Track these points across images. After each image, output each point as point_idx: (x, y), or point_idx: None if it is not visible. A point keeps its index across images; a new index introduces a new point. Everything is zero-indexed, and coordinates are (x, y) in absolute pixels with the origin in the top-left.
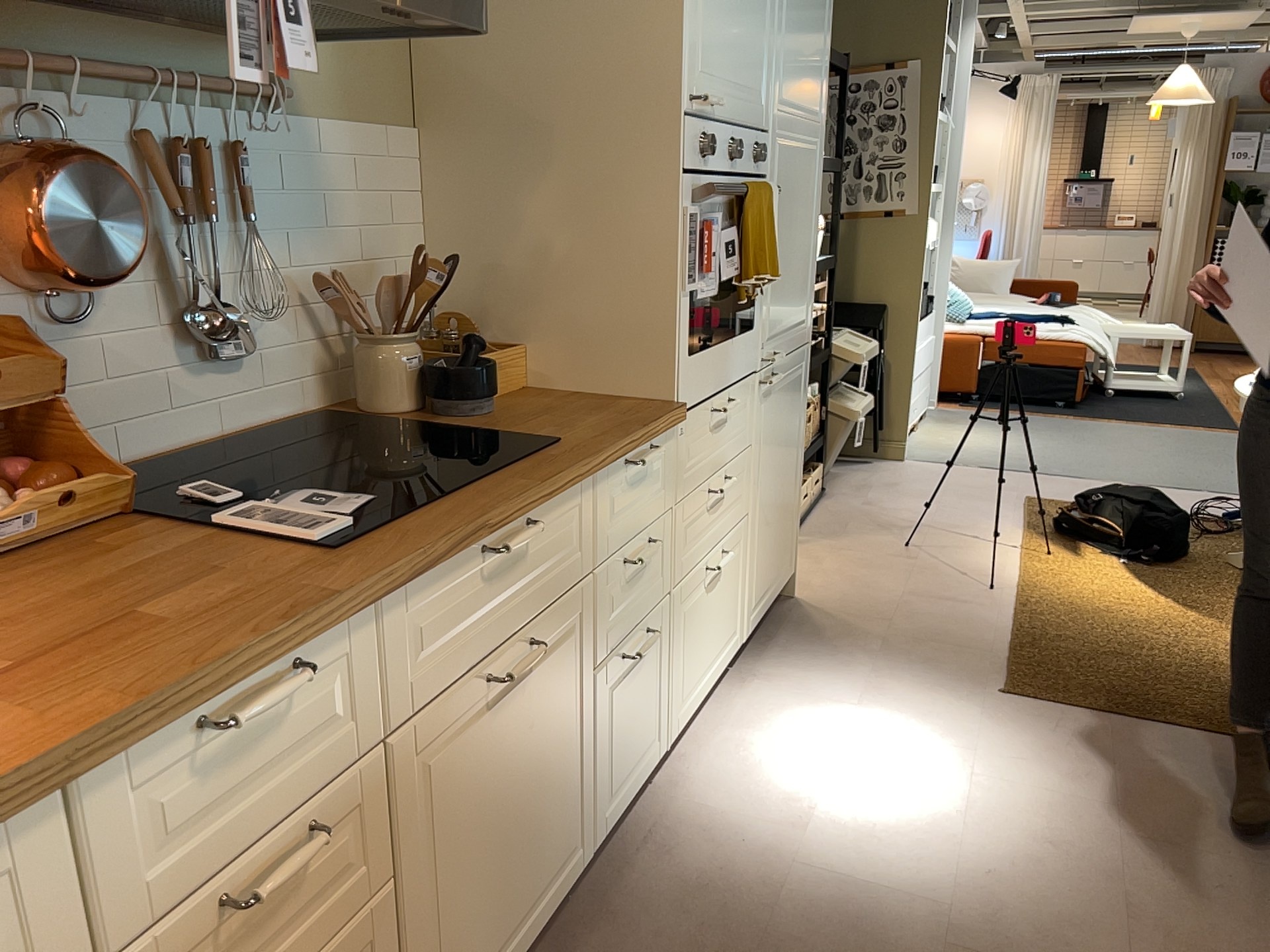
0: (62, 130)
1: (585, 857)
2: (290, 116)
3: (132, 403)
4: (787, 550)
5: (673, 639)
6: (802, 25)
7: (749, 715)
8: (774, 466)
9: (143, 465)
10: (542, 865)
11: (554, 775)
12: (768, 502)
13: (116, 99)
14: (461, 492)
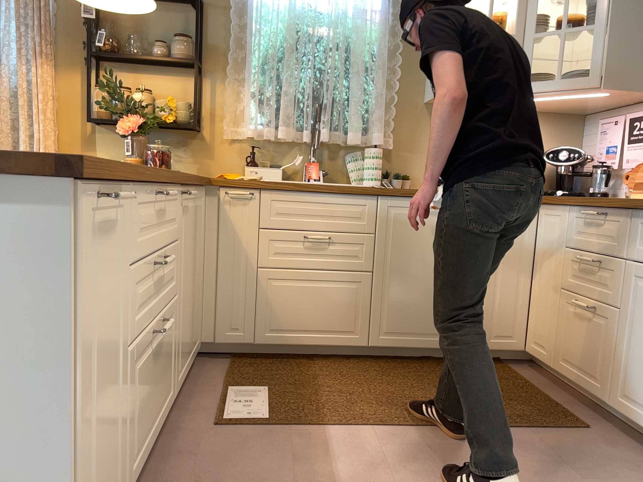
0: None
1: None
2: None
3: None
4: None
5: None
6: None
7: None
8: None
9: None
10: None
11: None
12: None
13: None
14: None
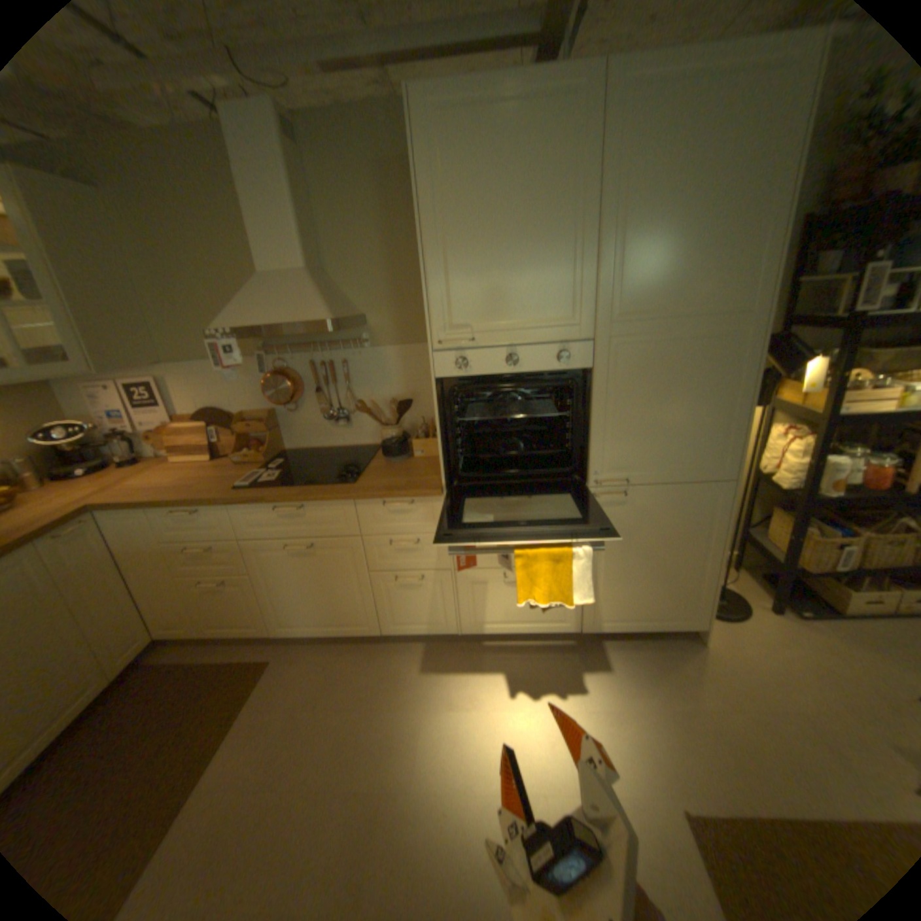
0: (289, 364)
1: (380, 635)
2: (371, 348)
3: (314, 433)
4: (681, 612)
5: (457, 591)
6: (669, 247)
7: (539, 663)
8: (634, 551)
9: (317, 450)
10: (337, 618)
11: (341, 594)
12: (622, 569)
13: (305, 353)
14: (287, 488)
